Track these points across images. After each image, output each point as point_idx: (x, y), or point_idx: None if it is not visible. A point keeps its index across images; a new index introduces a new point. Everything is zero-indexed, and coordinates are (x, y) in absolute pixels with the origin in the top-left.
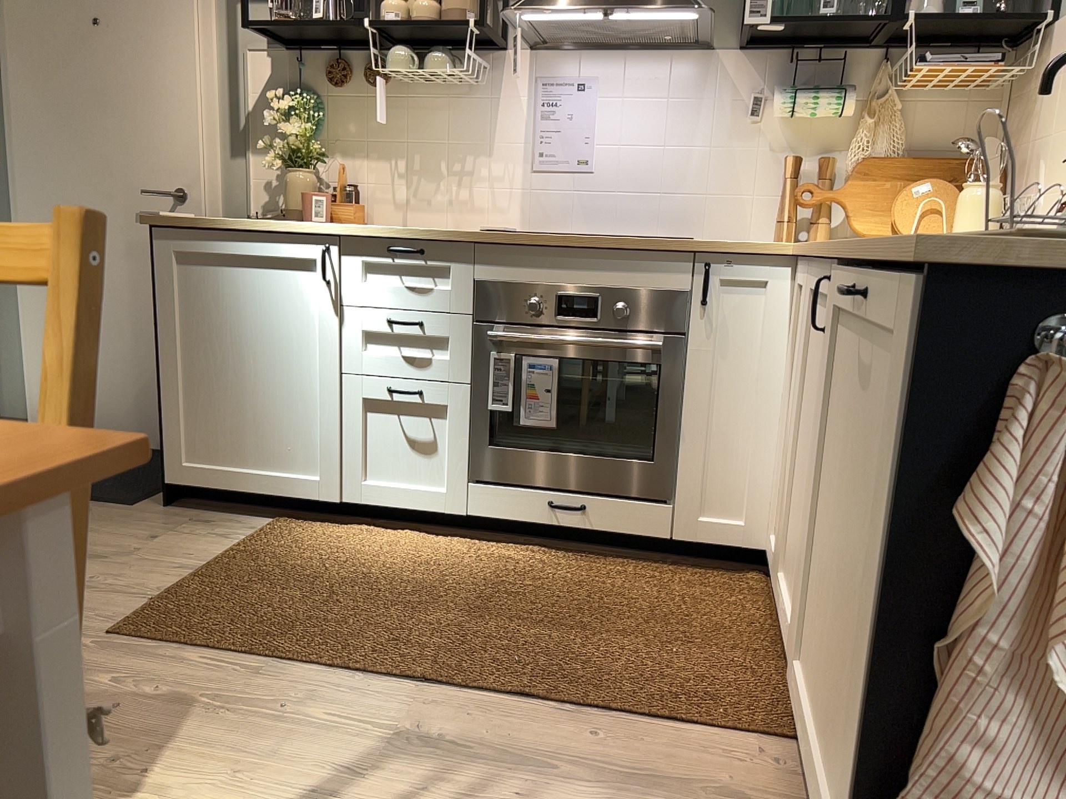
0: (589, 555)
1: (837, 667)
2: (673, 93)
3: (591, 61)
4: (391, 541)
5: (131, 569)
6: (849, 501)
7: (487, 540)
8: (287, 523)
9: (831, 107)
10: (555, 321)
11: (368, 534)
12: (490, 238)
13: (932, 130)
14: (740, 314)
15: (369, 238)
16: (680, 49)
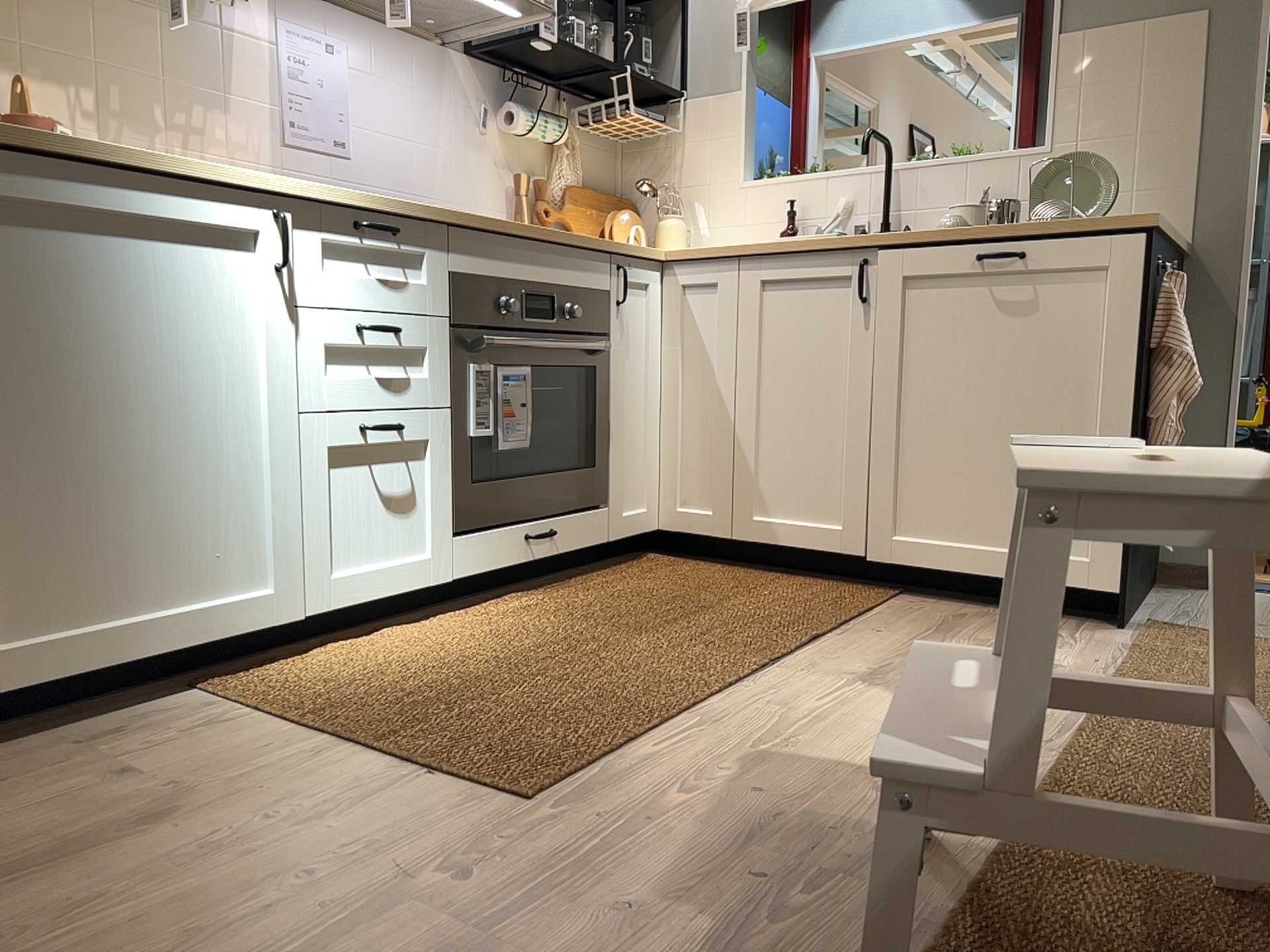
0: (542, 585)
1: (989, 491)
2: (420, 88)
3: (342, 26)
4: (402, 638)
5: (268, 781)
6: (970, 387)
7: (449, 608)
8: (226, 683)
9: (556, 134)
10: (521, 322)
11: (348, 648)
12: (470, 221)
13: (588, 169)
14: (633, 311)
15: (336, 208)
16: (419, 40)
